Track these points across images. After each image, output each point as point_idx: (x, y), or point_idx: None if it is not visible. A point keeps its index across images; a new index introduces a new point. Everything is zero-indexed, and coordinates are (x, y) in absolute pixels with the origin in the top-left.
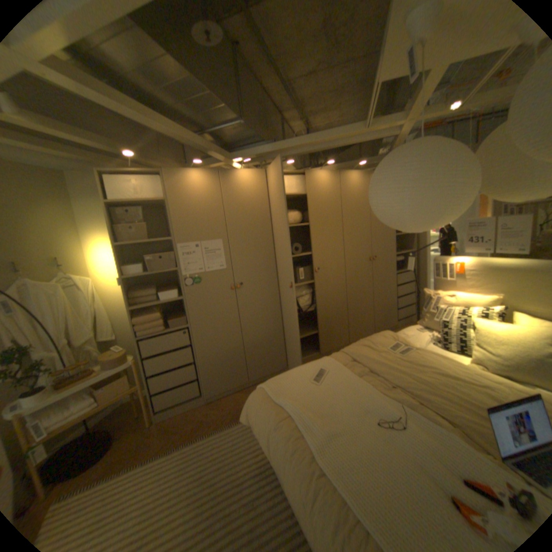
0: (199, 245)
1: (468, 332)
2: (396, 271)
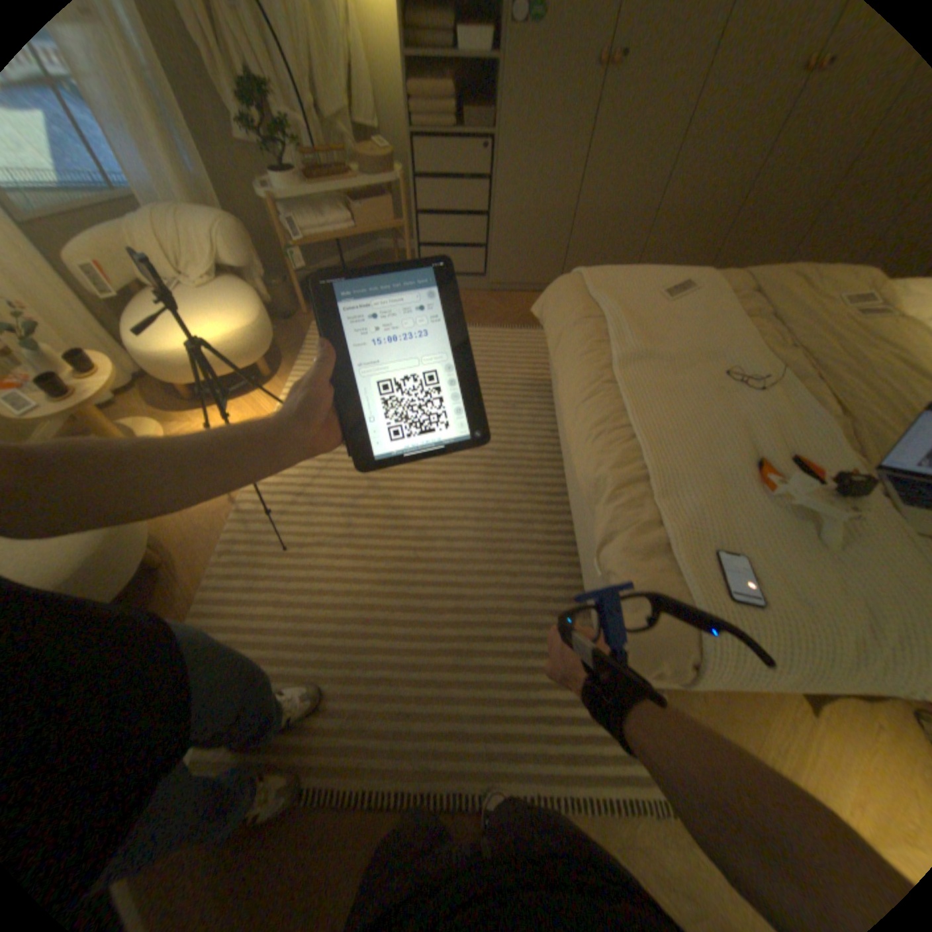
0: None
1: None
2: None
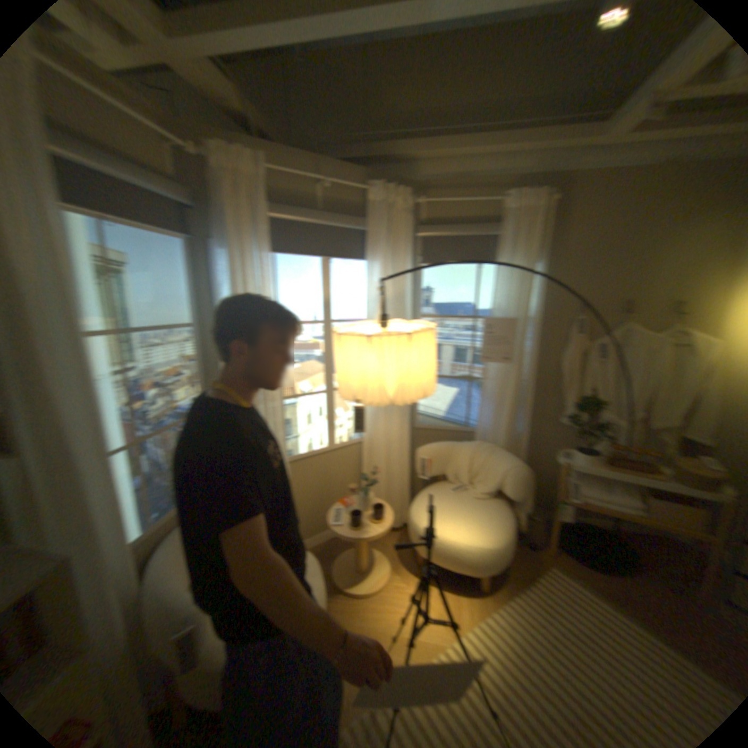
0: None
1: None
2: None
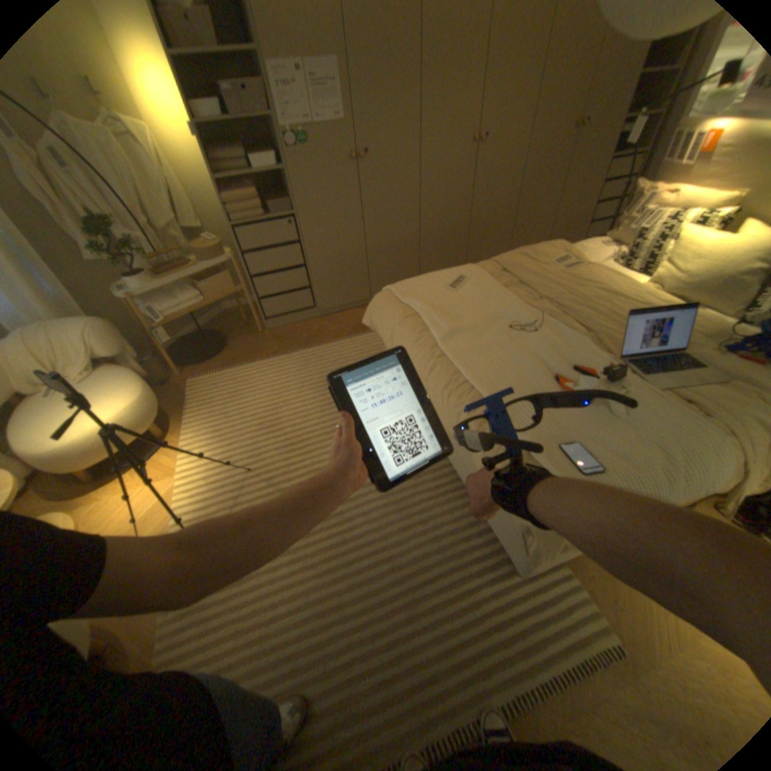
0: (299, 66)
1: (664, 244)
2: (612, 154)
